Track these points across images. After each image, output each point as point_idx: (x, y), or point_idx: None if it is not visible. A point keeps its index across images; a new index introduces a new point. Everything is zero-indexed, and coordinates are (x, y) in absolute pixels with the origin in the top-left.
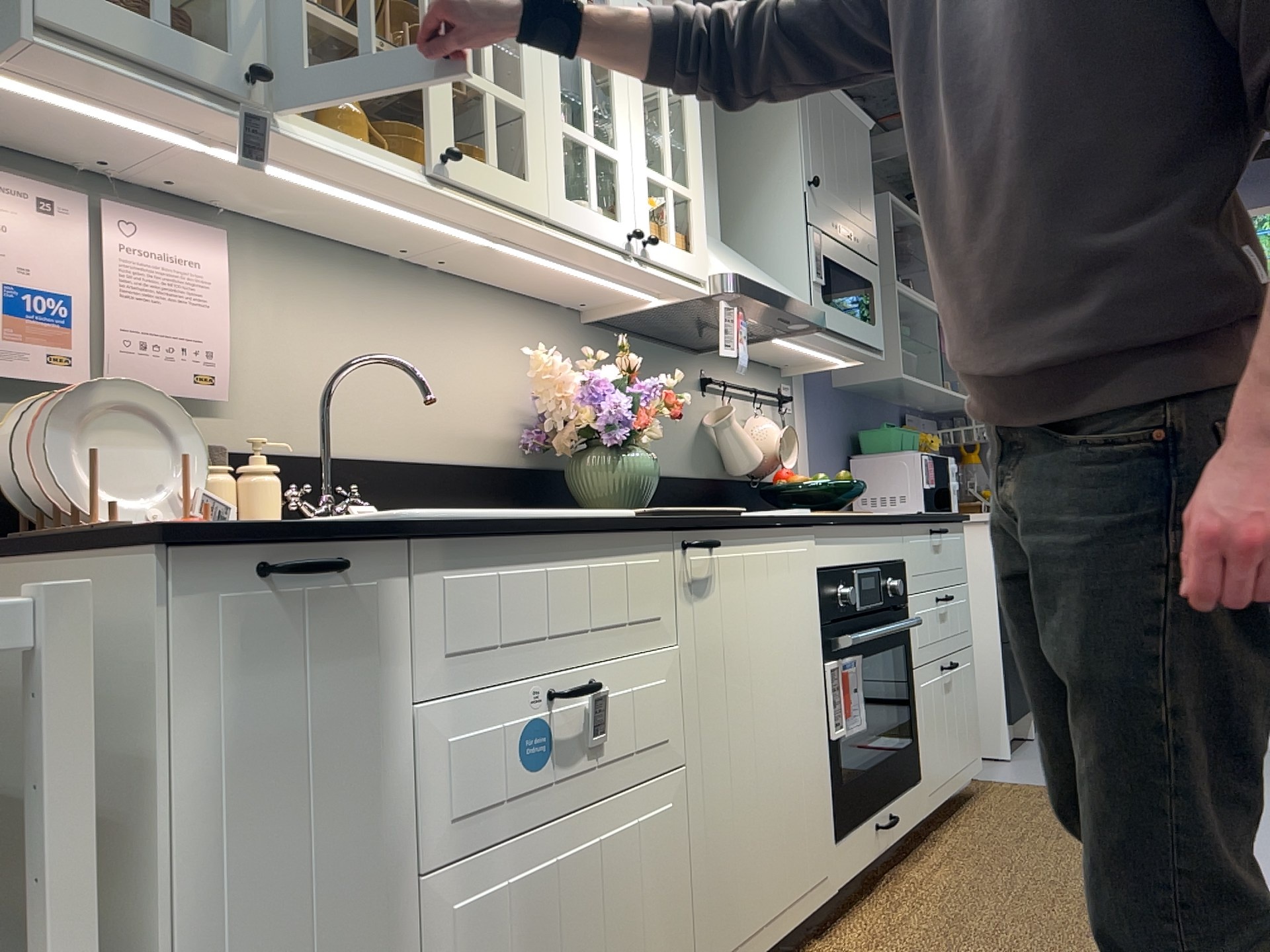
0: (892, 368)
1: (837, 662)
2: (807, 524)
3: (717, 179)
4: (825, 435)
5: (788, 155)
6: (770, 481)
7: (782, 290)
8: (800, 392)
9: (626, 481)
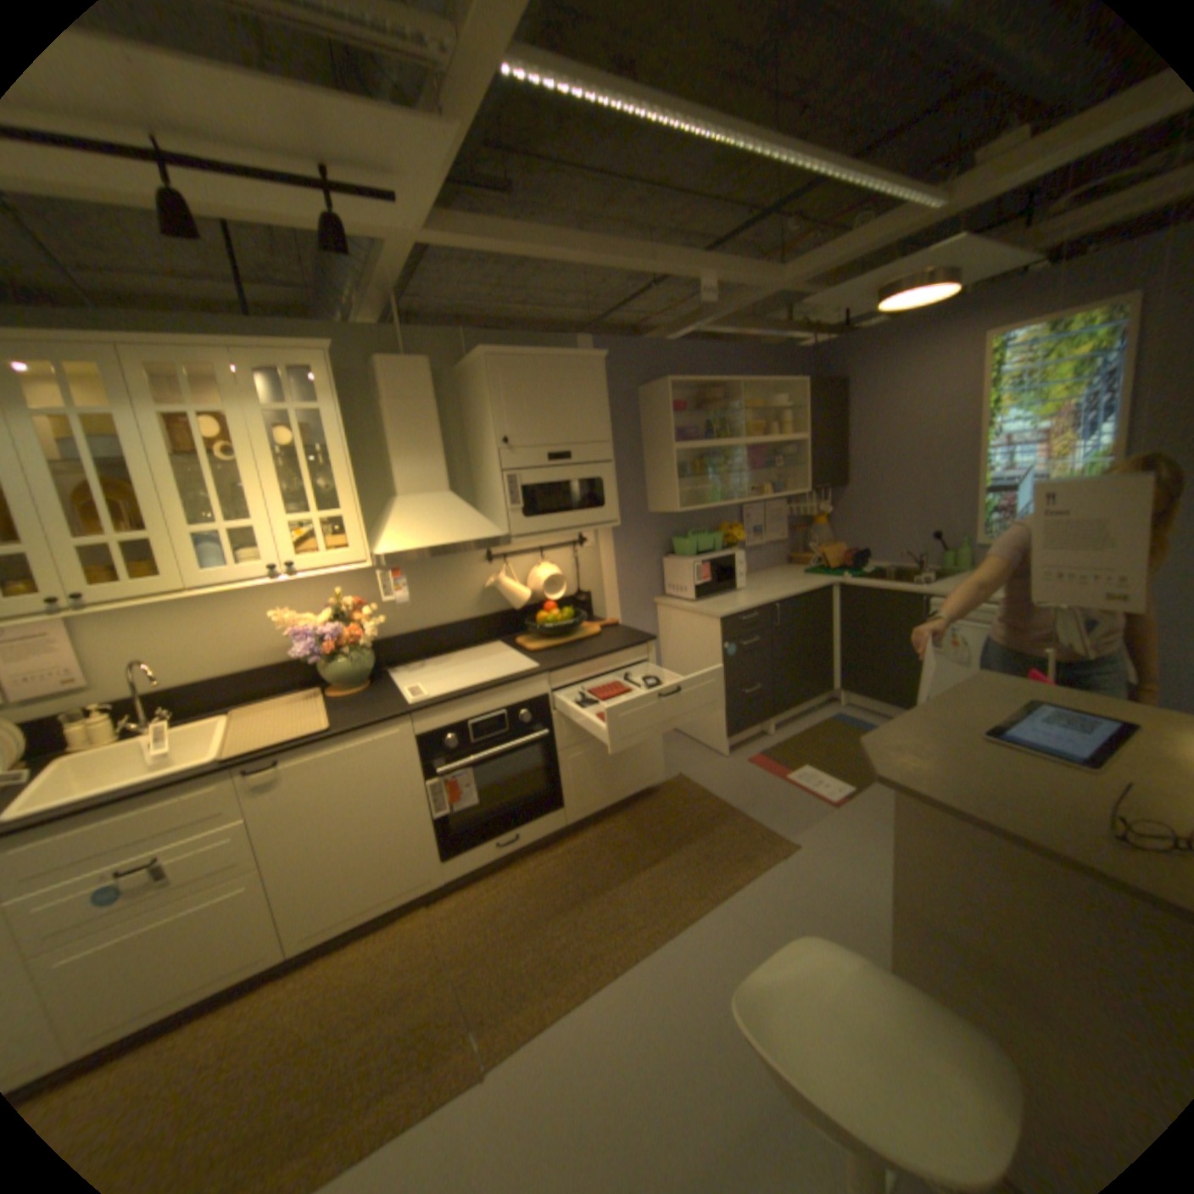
0: (672, 506)
1: (443, 777)
2: (392, 719)
3: (438, 451)
4: (633, 549)
5: (489, 422)
6: (533, 612)
7: (456, 536)
8: (602, 530)
9: (337, 675)
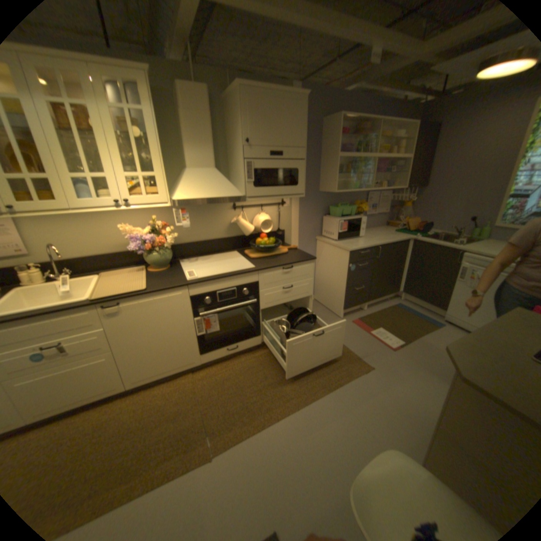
0: (333, 188)
1: (203, 317)
2: (178, 288)
3: (210, 144)
4: (308, 210)
5: (239, 129)
6: (254, 238)
7: (217, 194)
8: (294, 198)
9: (153, 261)
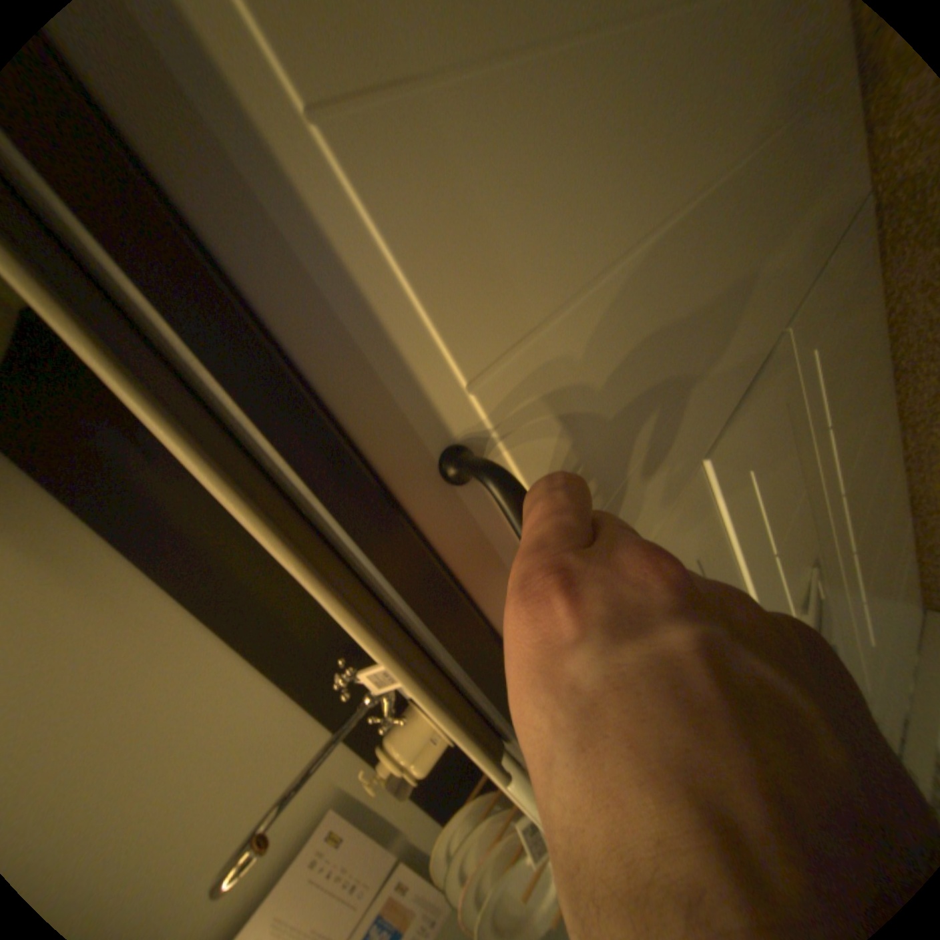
0: None
1: None
2: None
3: None
4: None
5: None
6: None
7: None
8: None
9: None
